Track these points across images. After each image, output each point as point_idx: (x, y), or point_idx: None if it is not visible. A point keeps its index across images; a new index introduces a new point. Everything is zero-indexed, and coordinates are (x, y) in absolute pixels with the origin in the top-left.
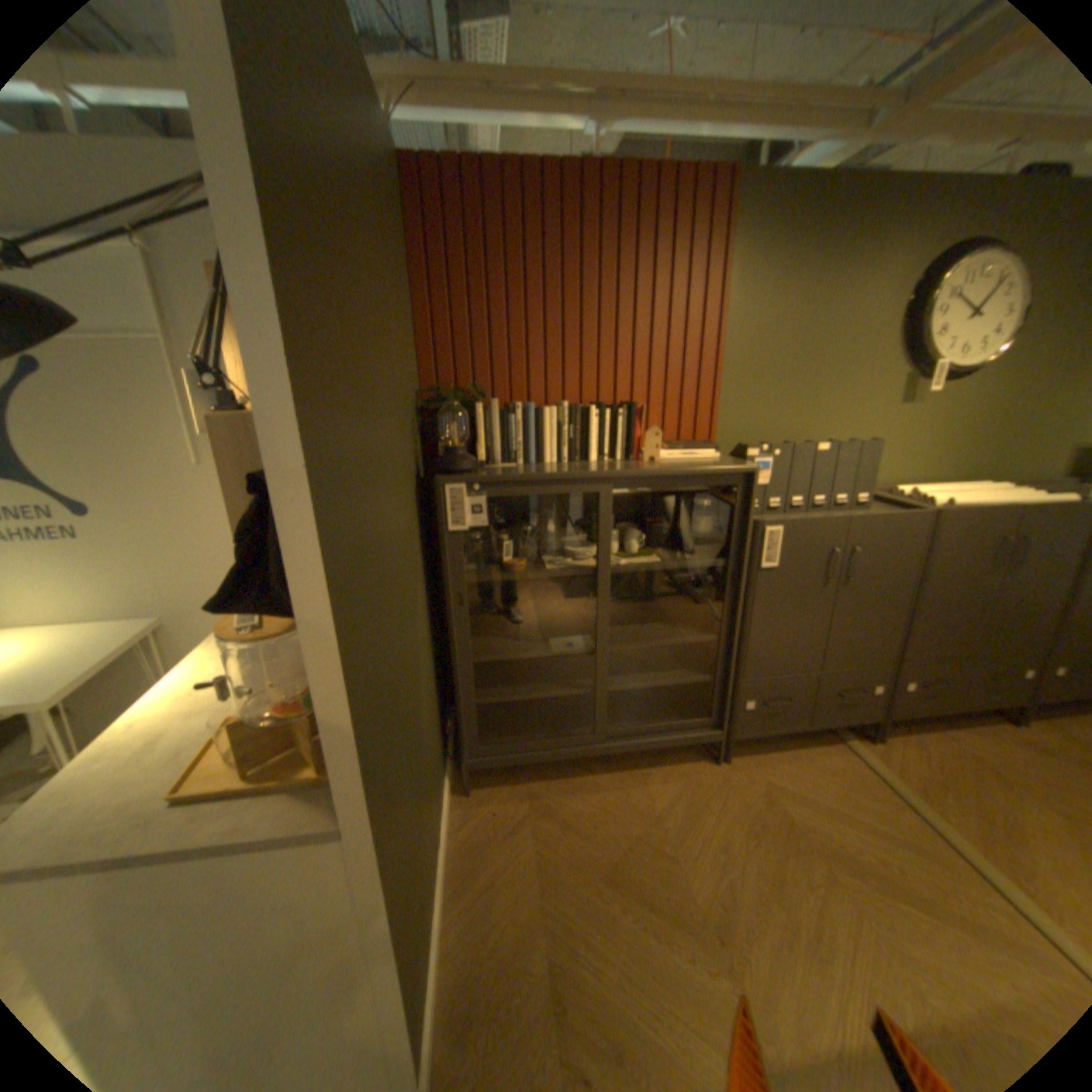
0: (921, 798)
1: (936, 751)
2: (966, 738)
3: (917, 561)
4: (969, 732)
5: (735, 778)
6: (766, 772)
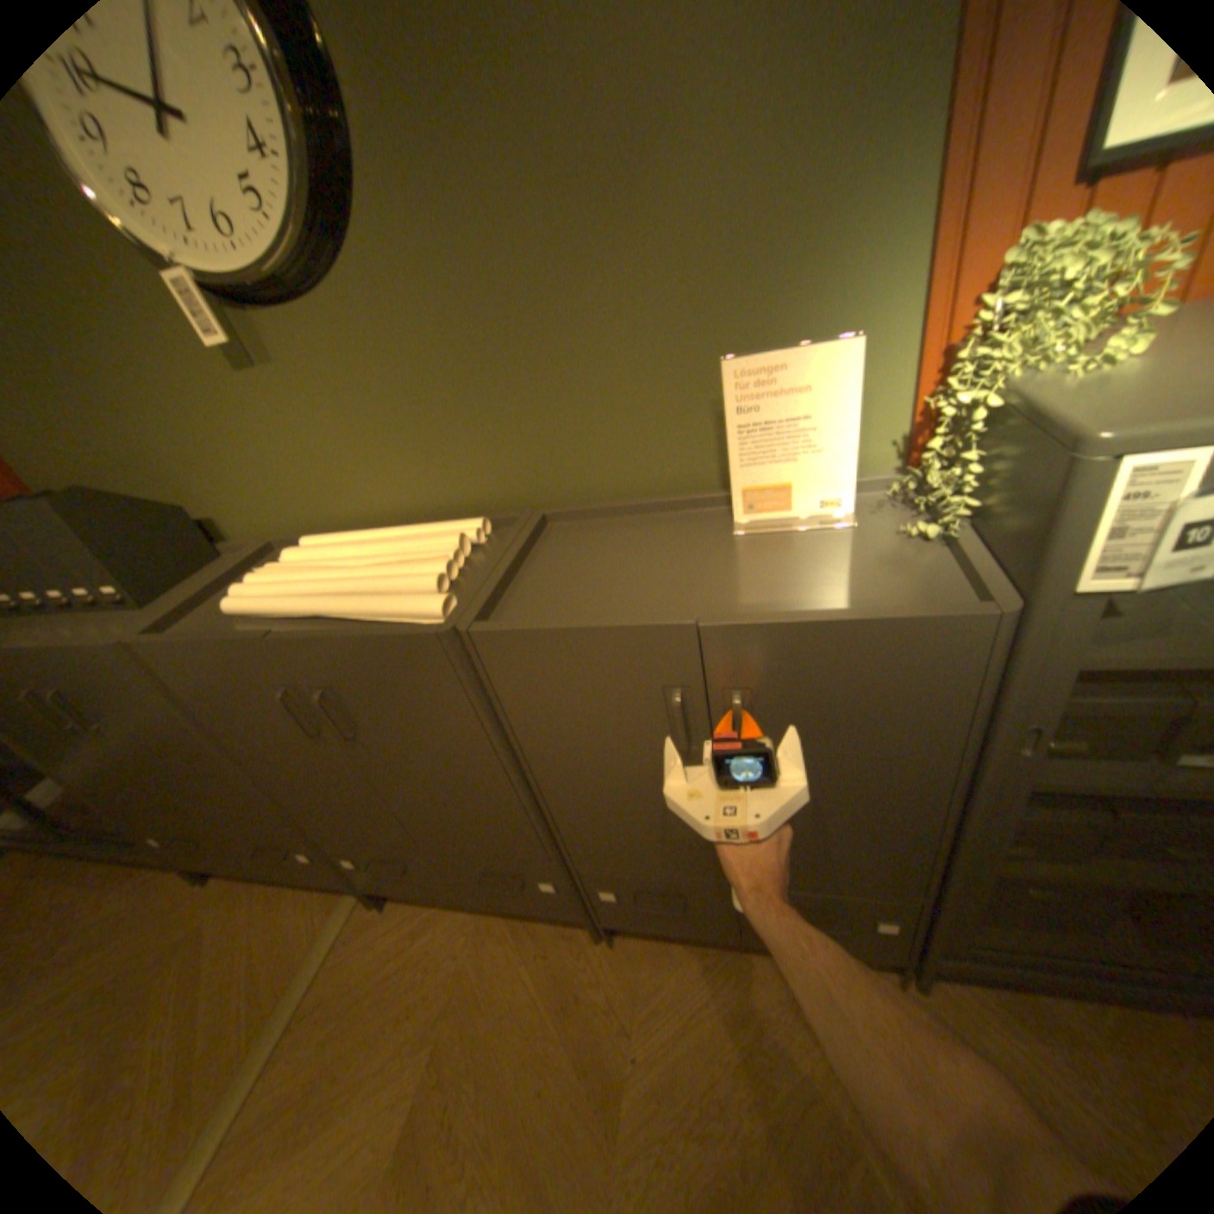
0: (297, 1016)
1: (426, 944)
2: (495, 936)
3: (167, 716)
4: (517, 926)
5: (184, 909)
6: (219, 910)
